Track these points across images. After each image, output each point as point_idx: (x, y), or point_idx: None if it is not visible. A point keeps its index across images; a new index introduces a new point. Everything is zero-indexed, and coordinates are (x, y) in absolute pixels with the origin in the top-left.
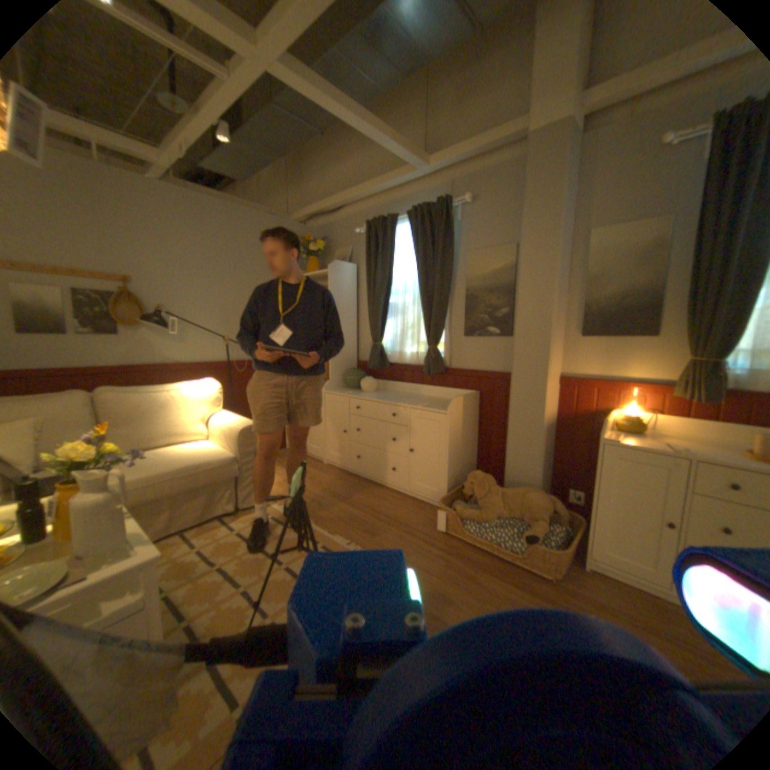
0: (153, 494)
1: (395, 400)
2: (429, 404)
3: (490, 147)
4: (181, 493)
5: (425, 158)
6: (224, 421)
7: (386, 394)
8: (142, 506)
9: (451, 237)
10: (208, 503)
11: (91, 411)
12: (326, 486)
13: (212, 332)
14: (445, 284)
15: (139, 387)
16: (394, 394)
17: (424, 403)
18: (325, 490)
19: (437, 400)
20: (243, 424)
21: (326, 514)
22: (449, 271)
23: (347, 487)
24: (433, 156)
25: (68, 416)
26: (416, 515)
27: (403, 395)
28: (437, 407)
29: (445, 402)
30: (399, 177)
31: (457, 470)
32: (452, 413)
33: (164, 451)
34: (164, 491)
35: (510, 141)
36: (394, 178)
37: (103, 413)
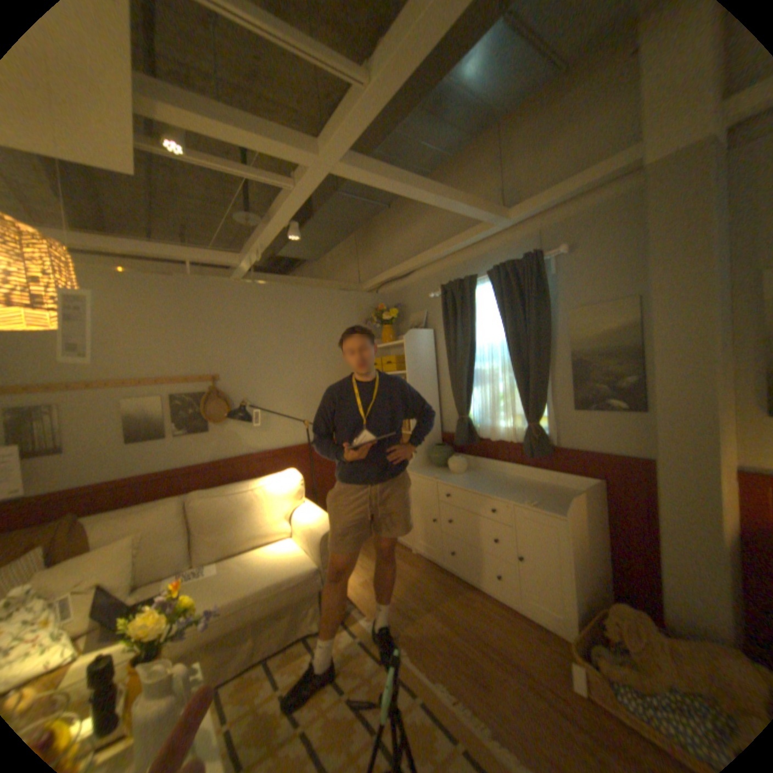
0: (236, 623)
1: (493, 491)
2: (540, 502)
3: (585, 188)
4: (264, 618)
5: (503, 213)
6: (306, 520)
7: (480, 477)
8: (225, 636)
9: (544, 296)
10: (292, 624)
11: (184, 520)
12: (418, 592)
13: (293, 416)
14: (542, 350)
15: (226, 489)
16: (489, 476)
17: (531, 497)
18: (418, 599)
19: (547, 489)
20: (325, 528)
21: (423, 642)
22: (546, 334)
23: (443, 595)
24: (512, 210)
25: (163, 529)
26: (538, 653)
27: (500, 479)
28: (551, 506)
29: (558, 494)
30: (474, 236)
31: (589, 592)
32: (575, 519)
33: (249, 558)
34: (246, 618)
35: (613, 177)
36: (469, 238)
37: (194, 521)
